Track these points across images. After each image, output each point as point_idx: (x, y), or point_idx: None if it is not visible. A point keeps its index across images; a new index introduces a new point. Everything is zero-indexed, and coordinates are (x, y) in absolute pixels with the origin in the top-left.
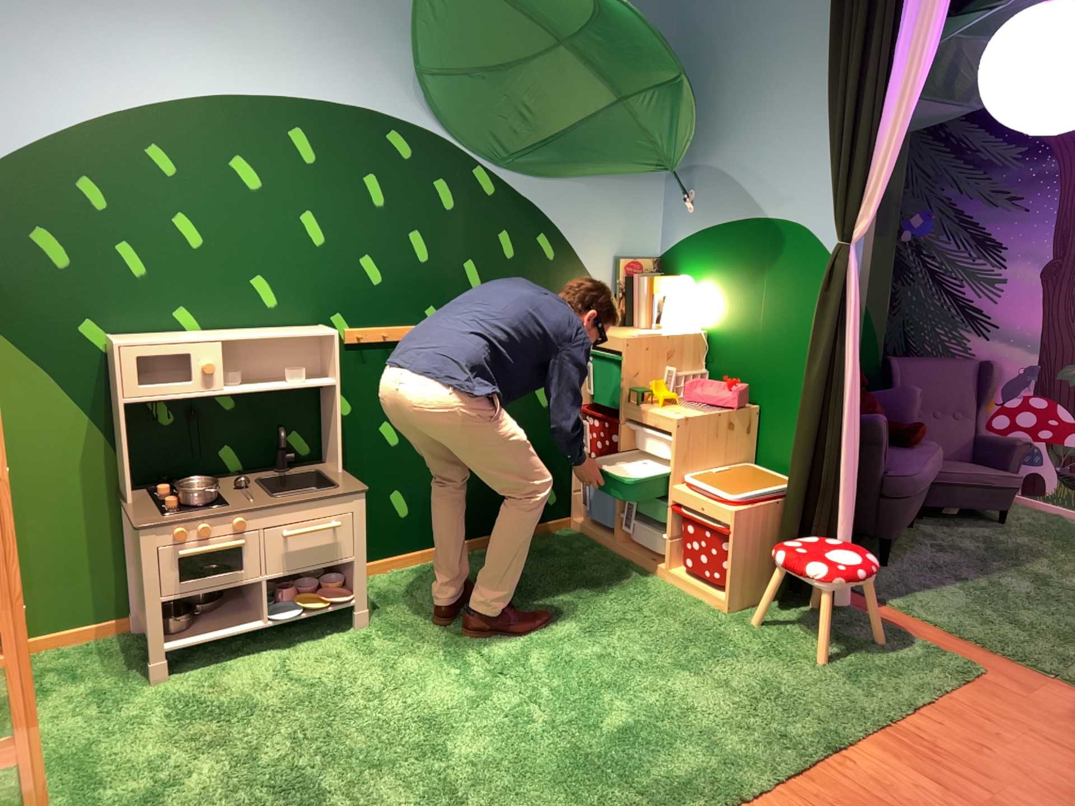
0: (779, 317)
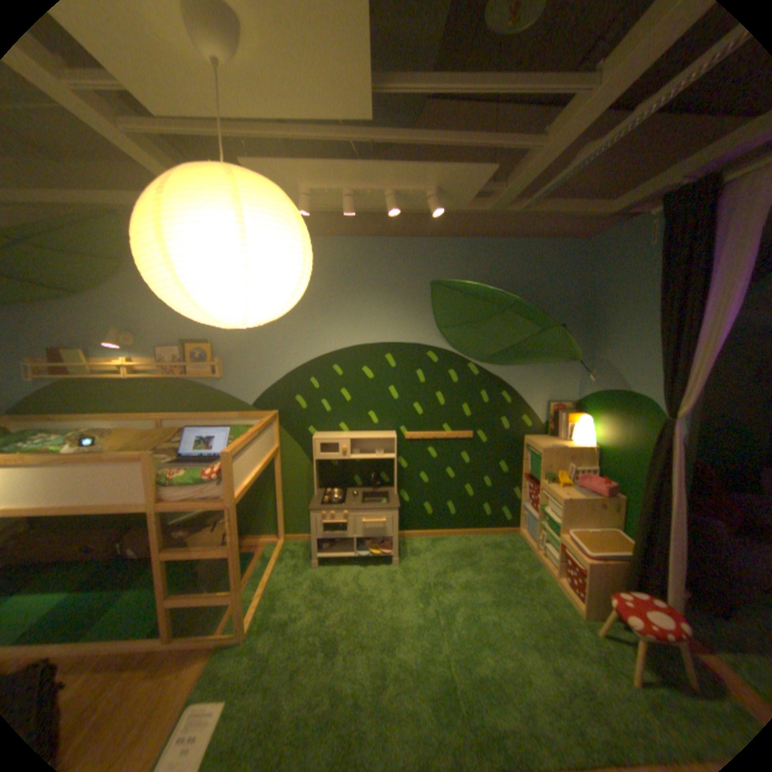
0: (638, 450)
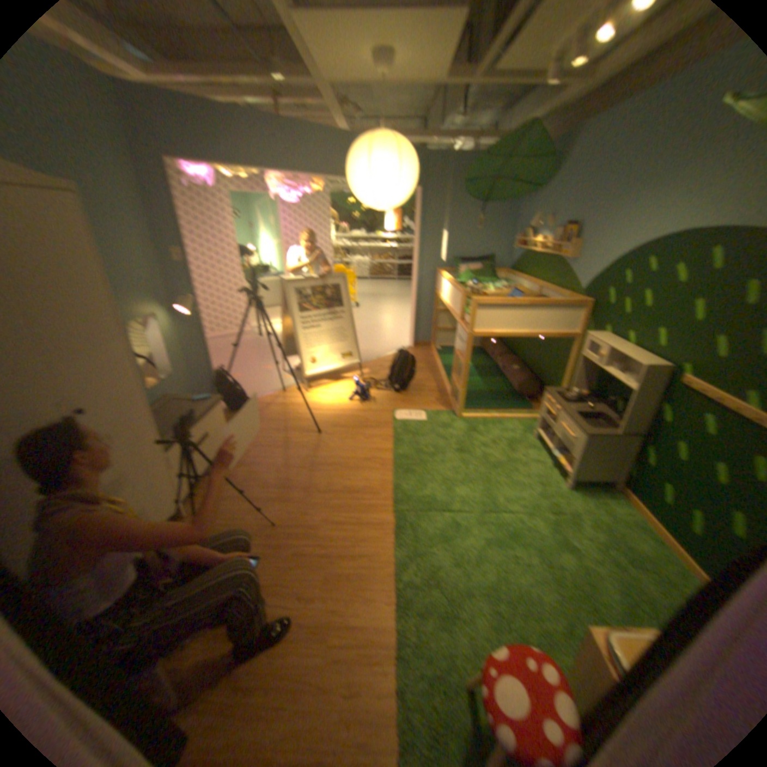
0: None
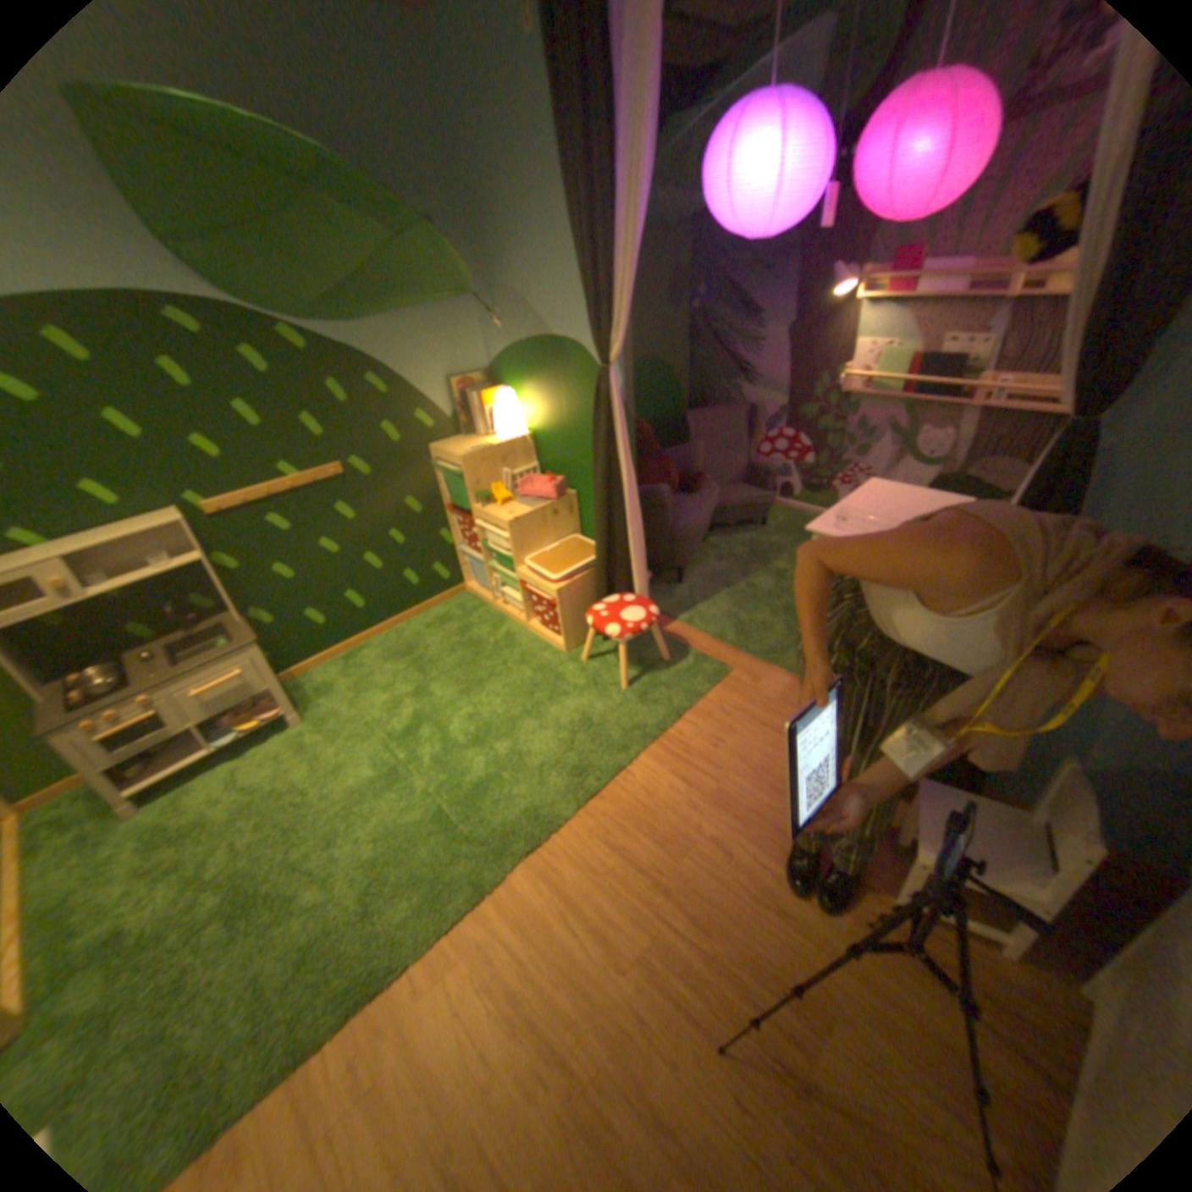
0: (575, 423)
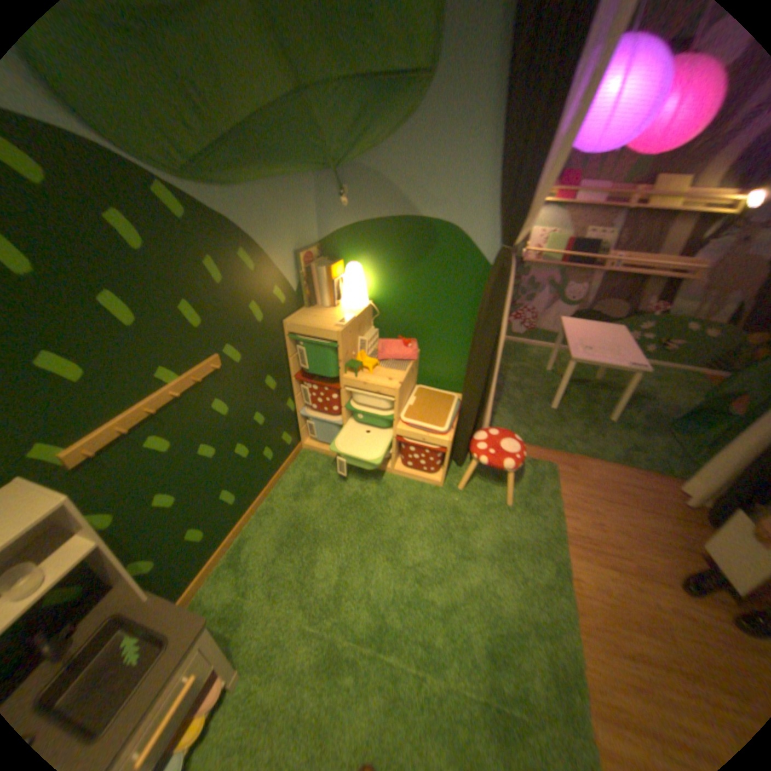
0: (433, 293)
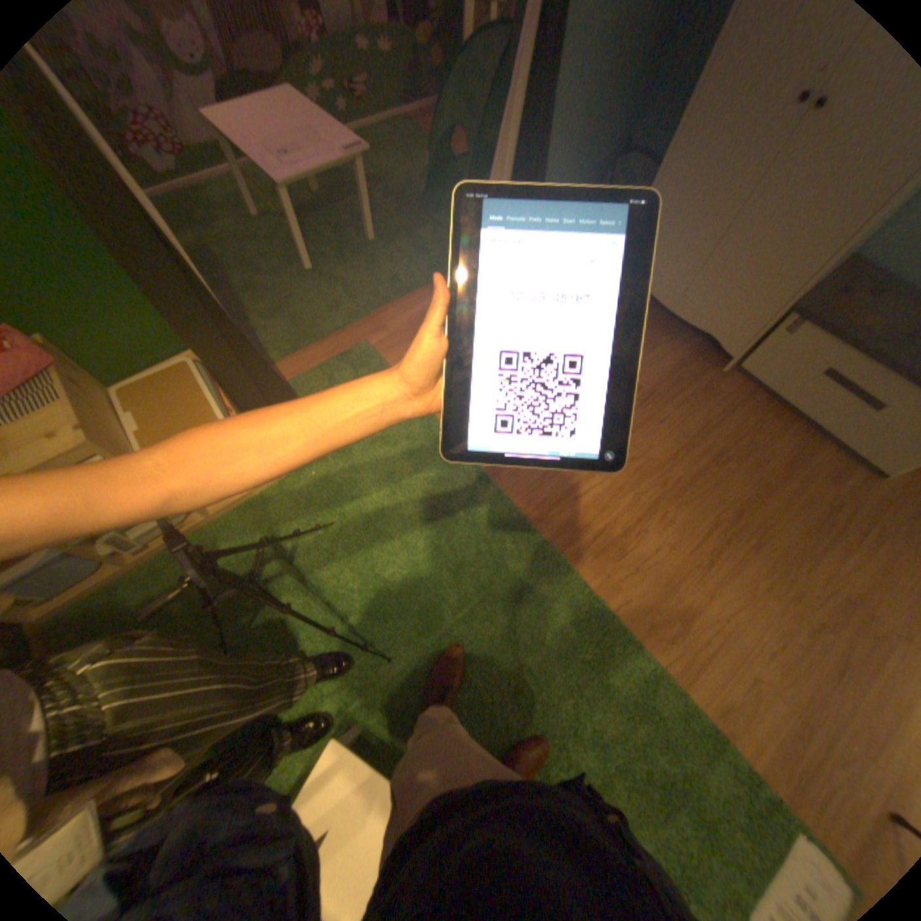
0: None
